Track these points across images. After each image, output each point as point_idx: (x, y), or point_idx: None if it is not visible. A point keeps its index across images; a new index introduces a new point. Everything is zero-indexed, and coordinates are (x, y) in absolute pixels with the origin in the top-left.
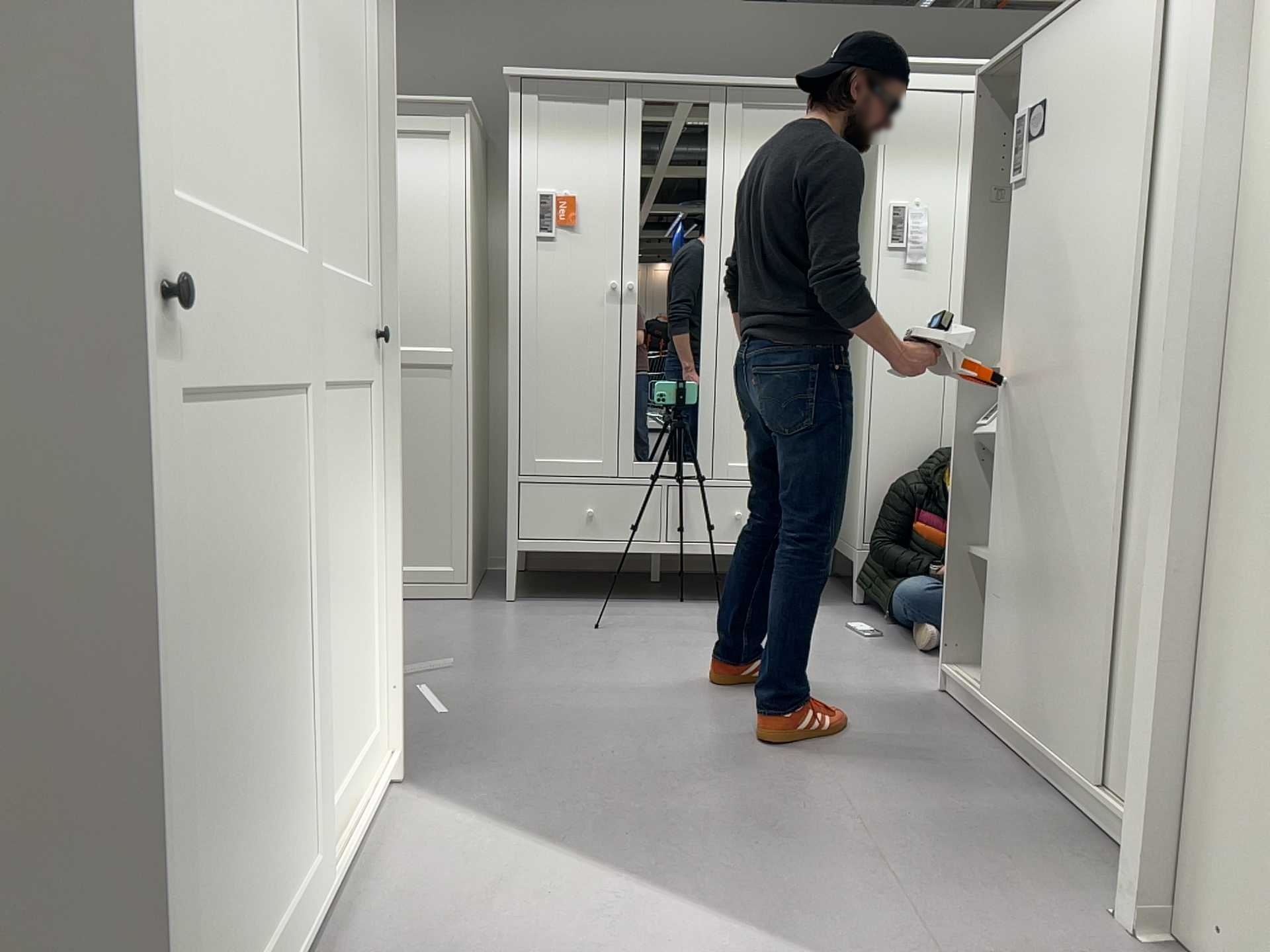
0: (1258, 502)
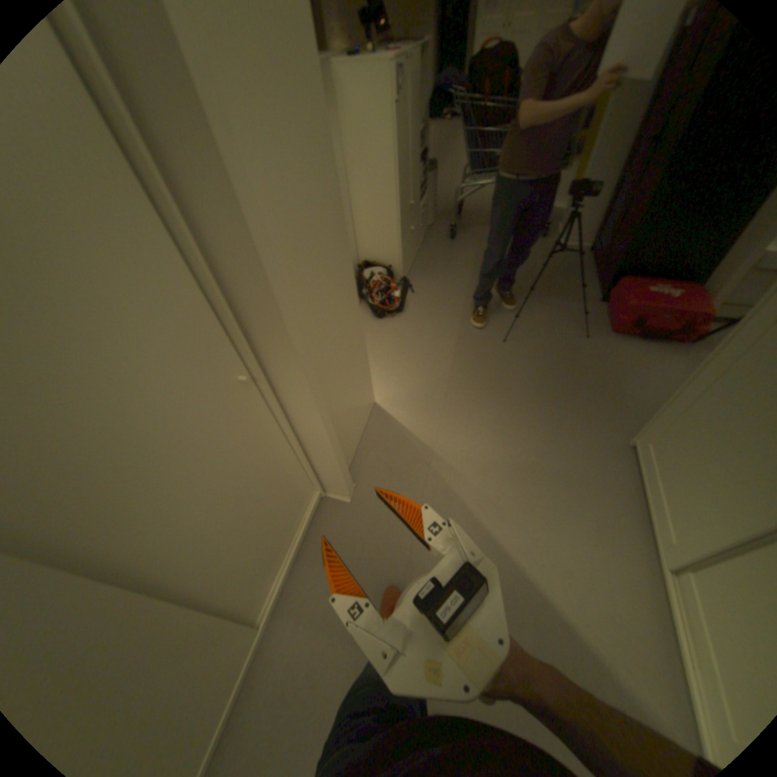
0: (317, 370)
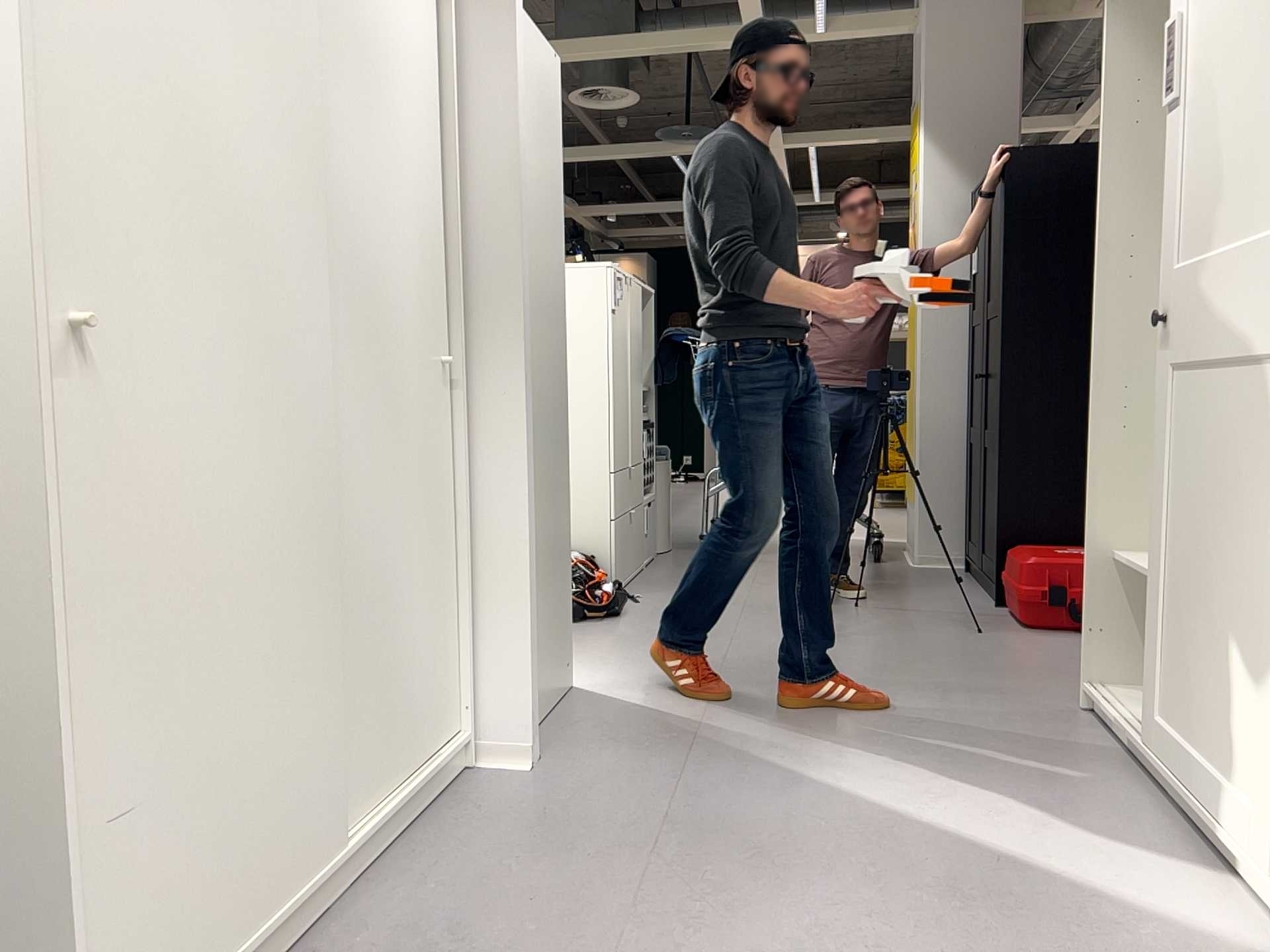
0: (518, 433)
